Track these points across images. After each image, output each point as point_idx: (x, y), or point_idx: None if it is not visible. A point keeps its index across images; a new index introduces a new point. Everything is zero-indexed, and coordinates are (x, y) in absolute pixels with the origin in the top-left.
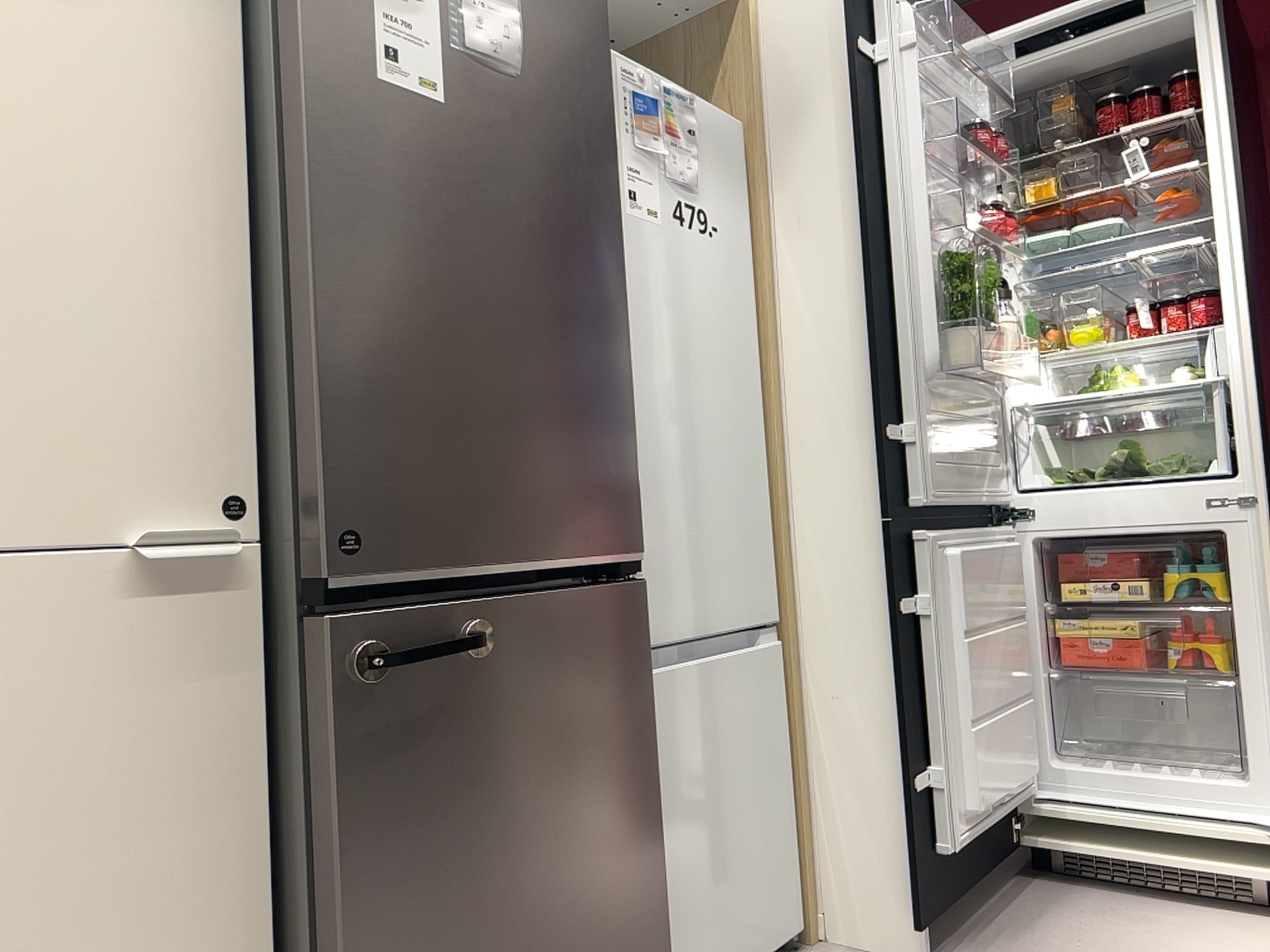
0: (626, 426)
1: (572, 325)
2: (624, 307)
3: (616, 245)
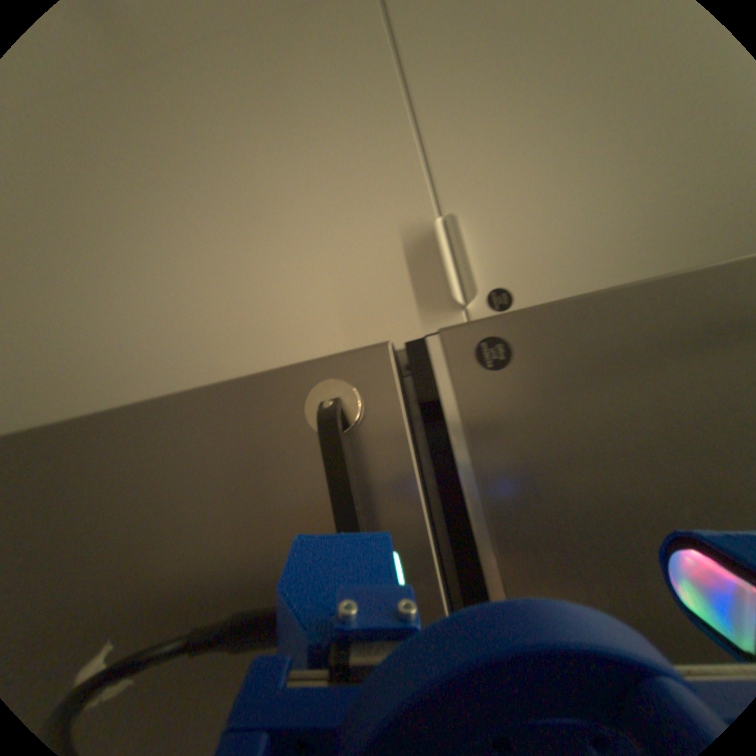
0: None
1: None
2: None
3: None
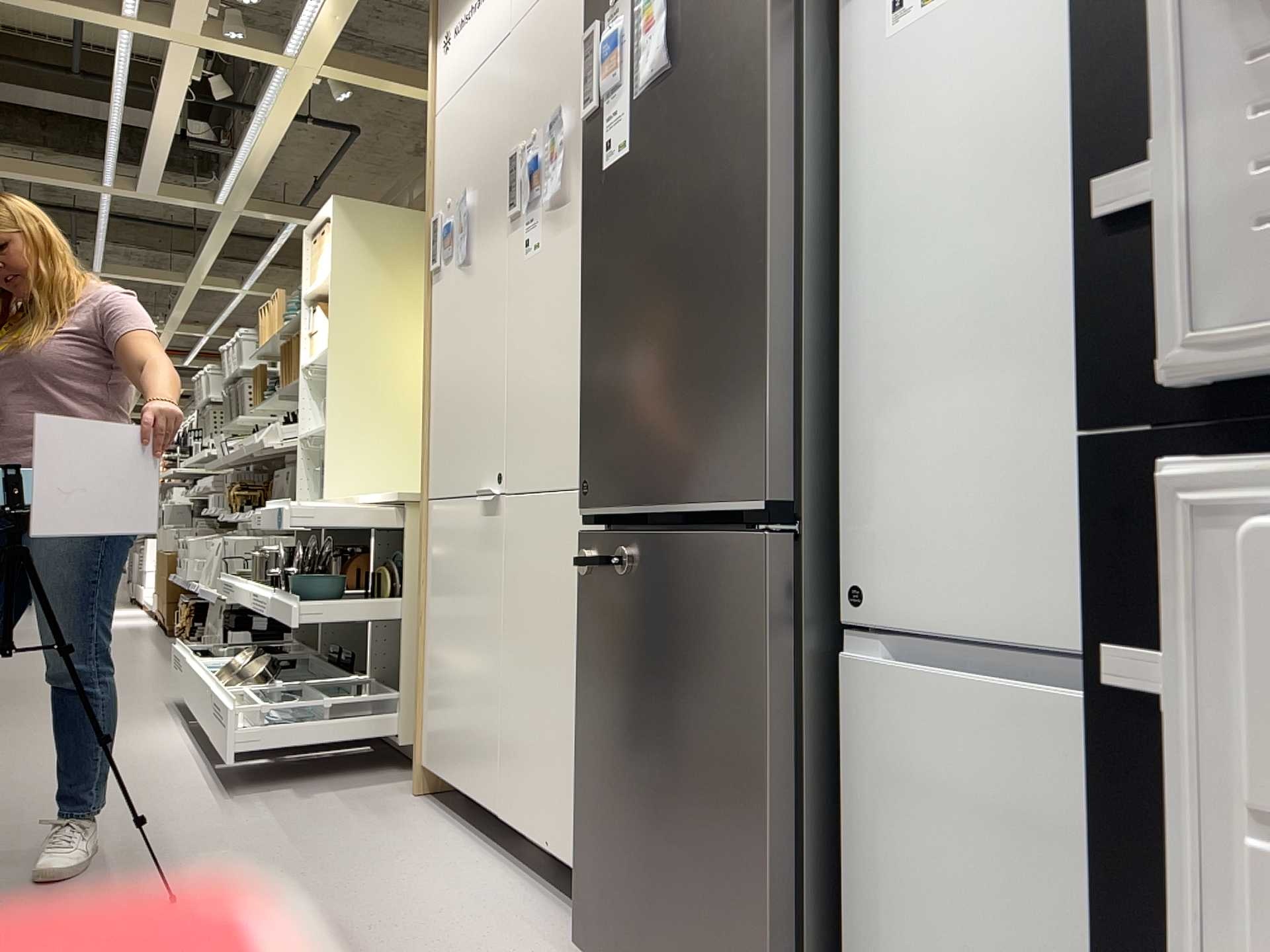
0: (758, 358)
1: (706, 272)
2: (766, 215)
3: (760, 148)
